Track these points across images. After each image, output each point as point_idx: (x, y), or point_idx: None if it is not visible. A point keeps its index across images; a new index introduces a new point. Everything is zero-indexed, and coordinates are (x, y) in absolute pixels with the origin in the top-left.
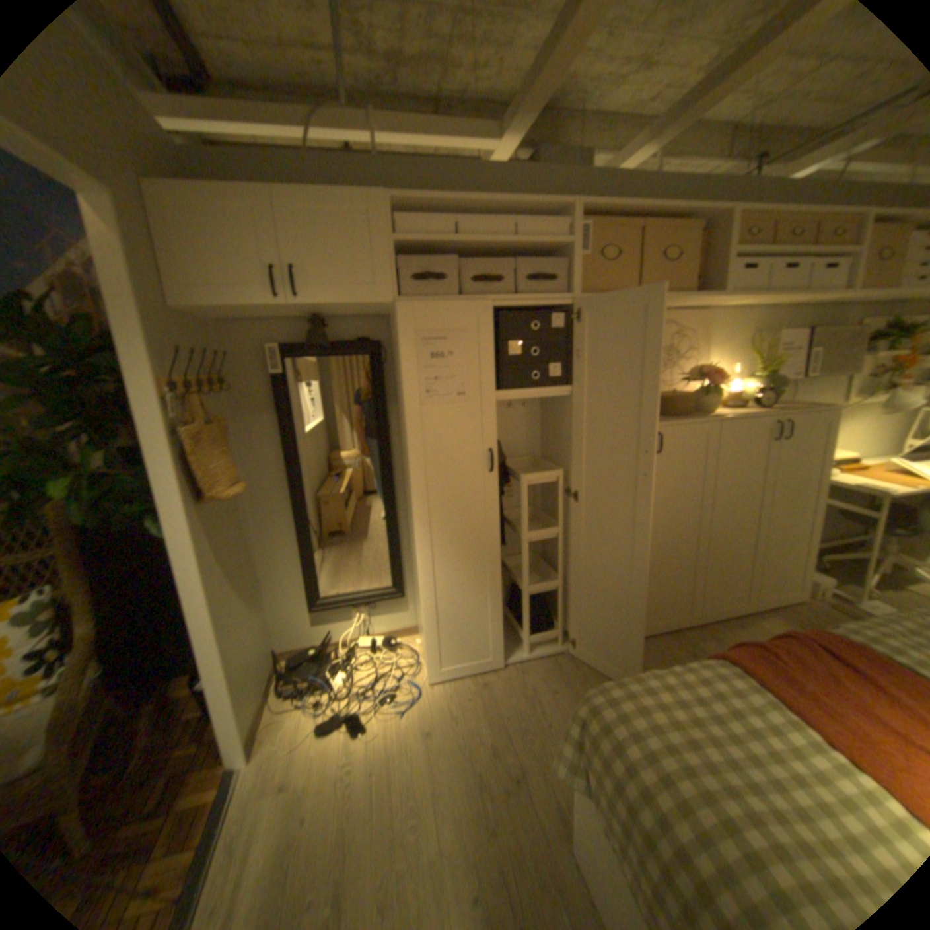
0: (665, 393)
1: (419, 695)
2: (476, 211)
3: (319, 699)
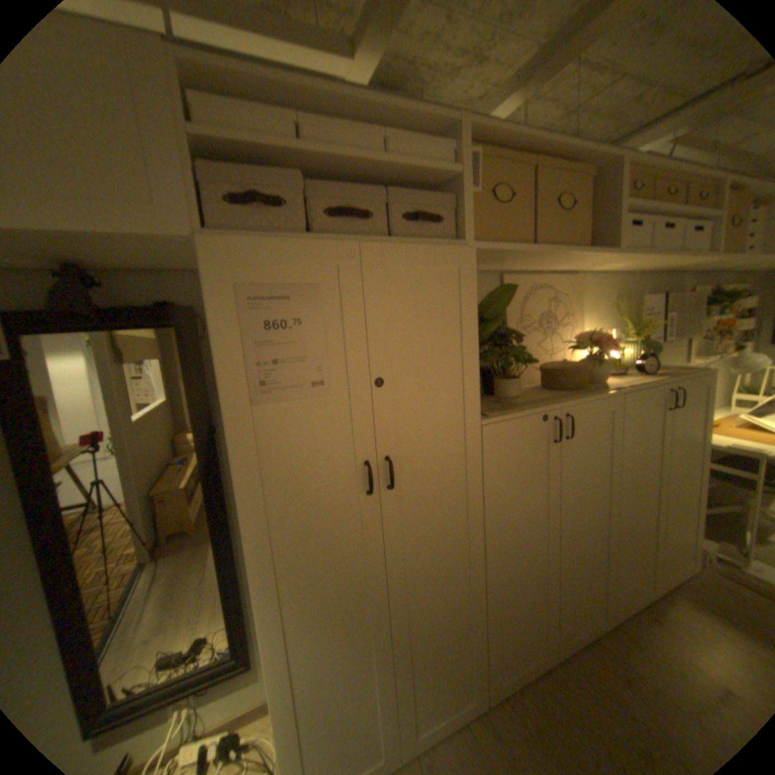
0: (551, 362)
1: None
2: (326, 118)
3: None
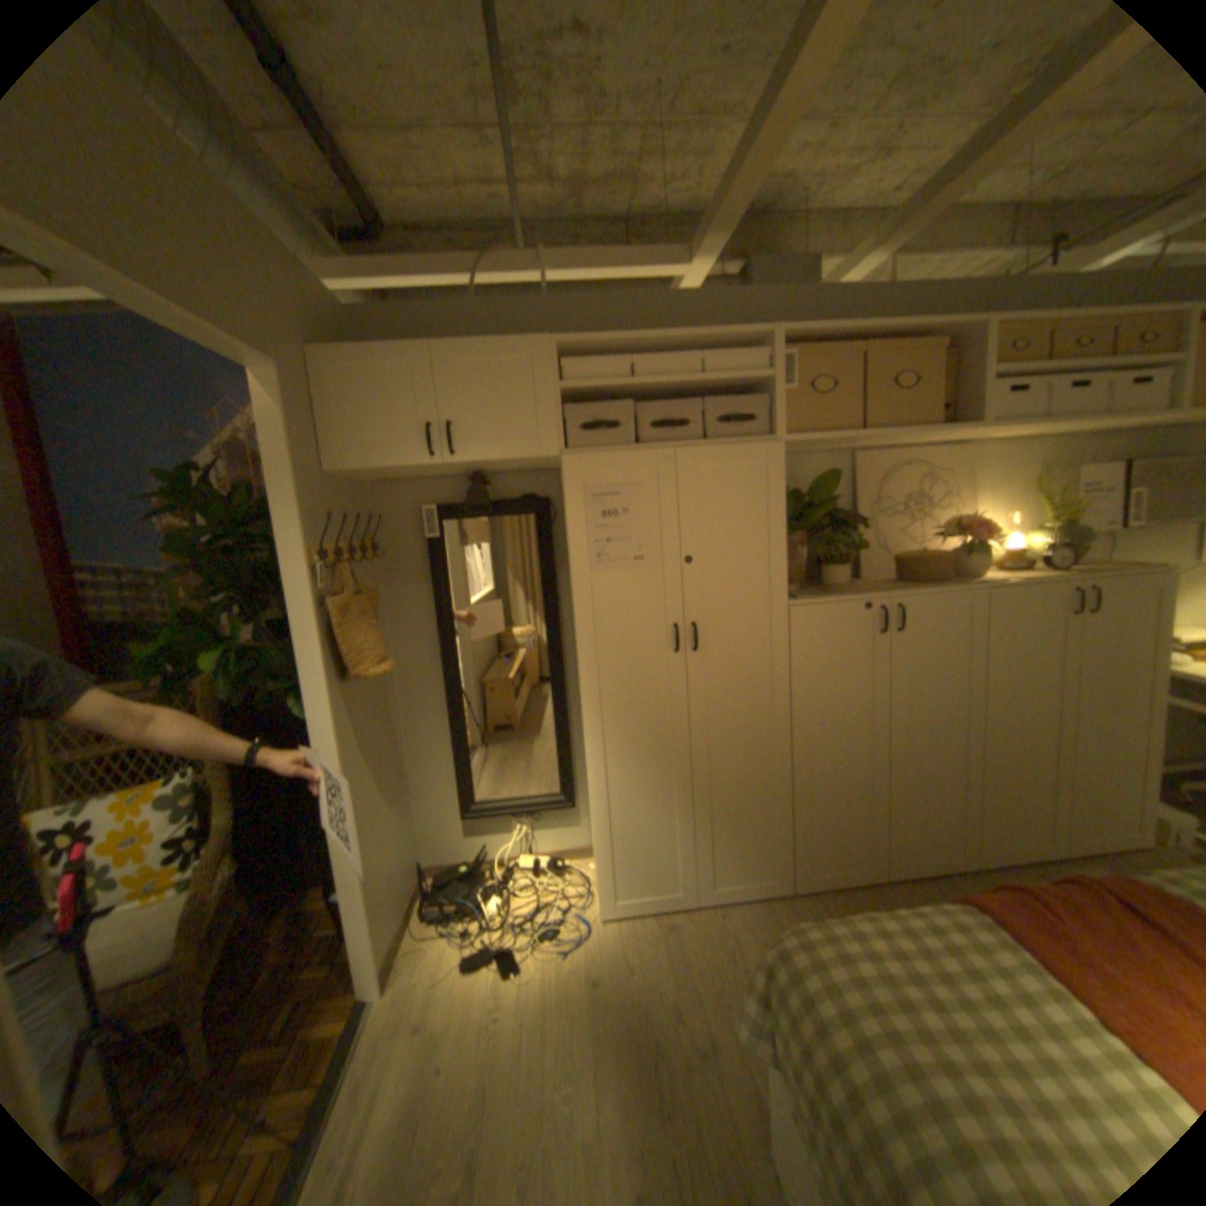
0: (912, 552)
1: (587, 934)
2: (656, 349)
3: (467, 930)
